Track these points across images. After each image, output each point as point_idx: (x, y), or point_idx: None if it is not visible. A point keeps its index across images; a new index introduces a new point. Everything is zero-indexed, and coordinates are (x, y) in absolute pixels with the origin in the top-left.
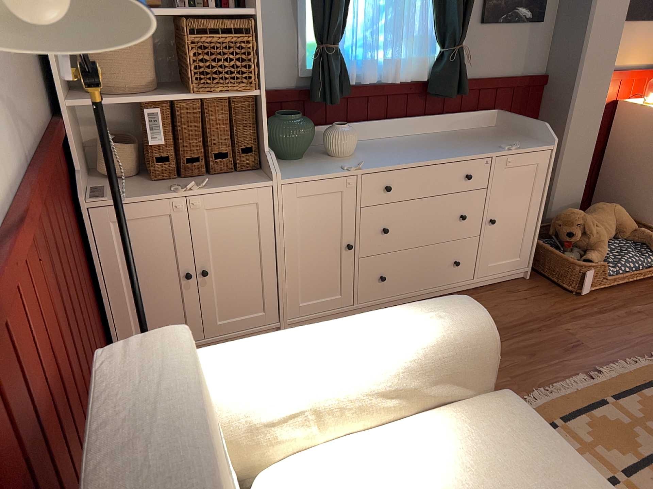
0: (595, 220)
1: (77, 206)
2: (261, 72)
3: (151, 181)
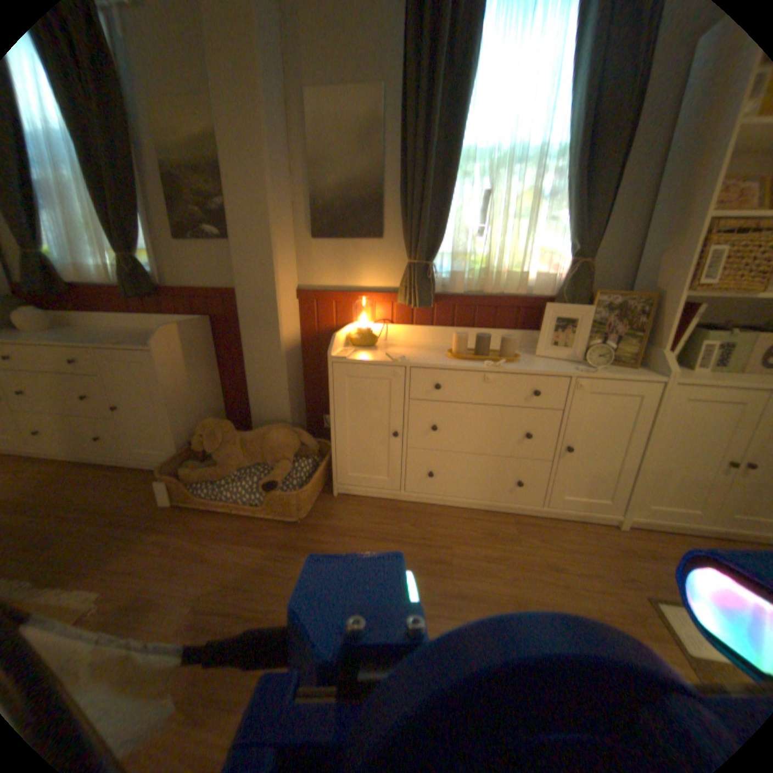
0: (242, 437)
1: None
2: None
3: None
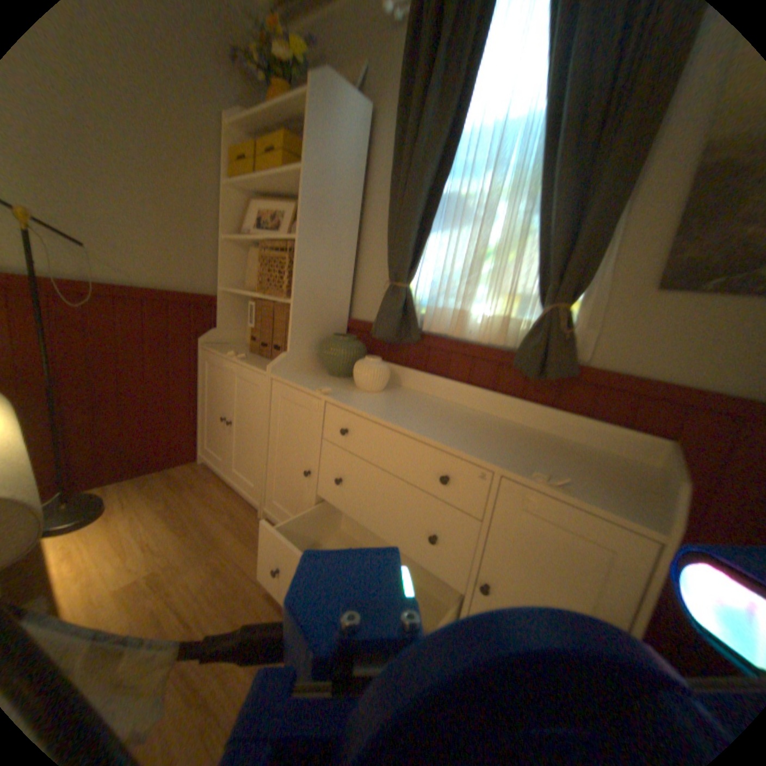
0: None
1: (199, 343)
2: (296, 284)
3: (250, 351)
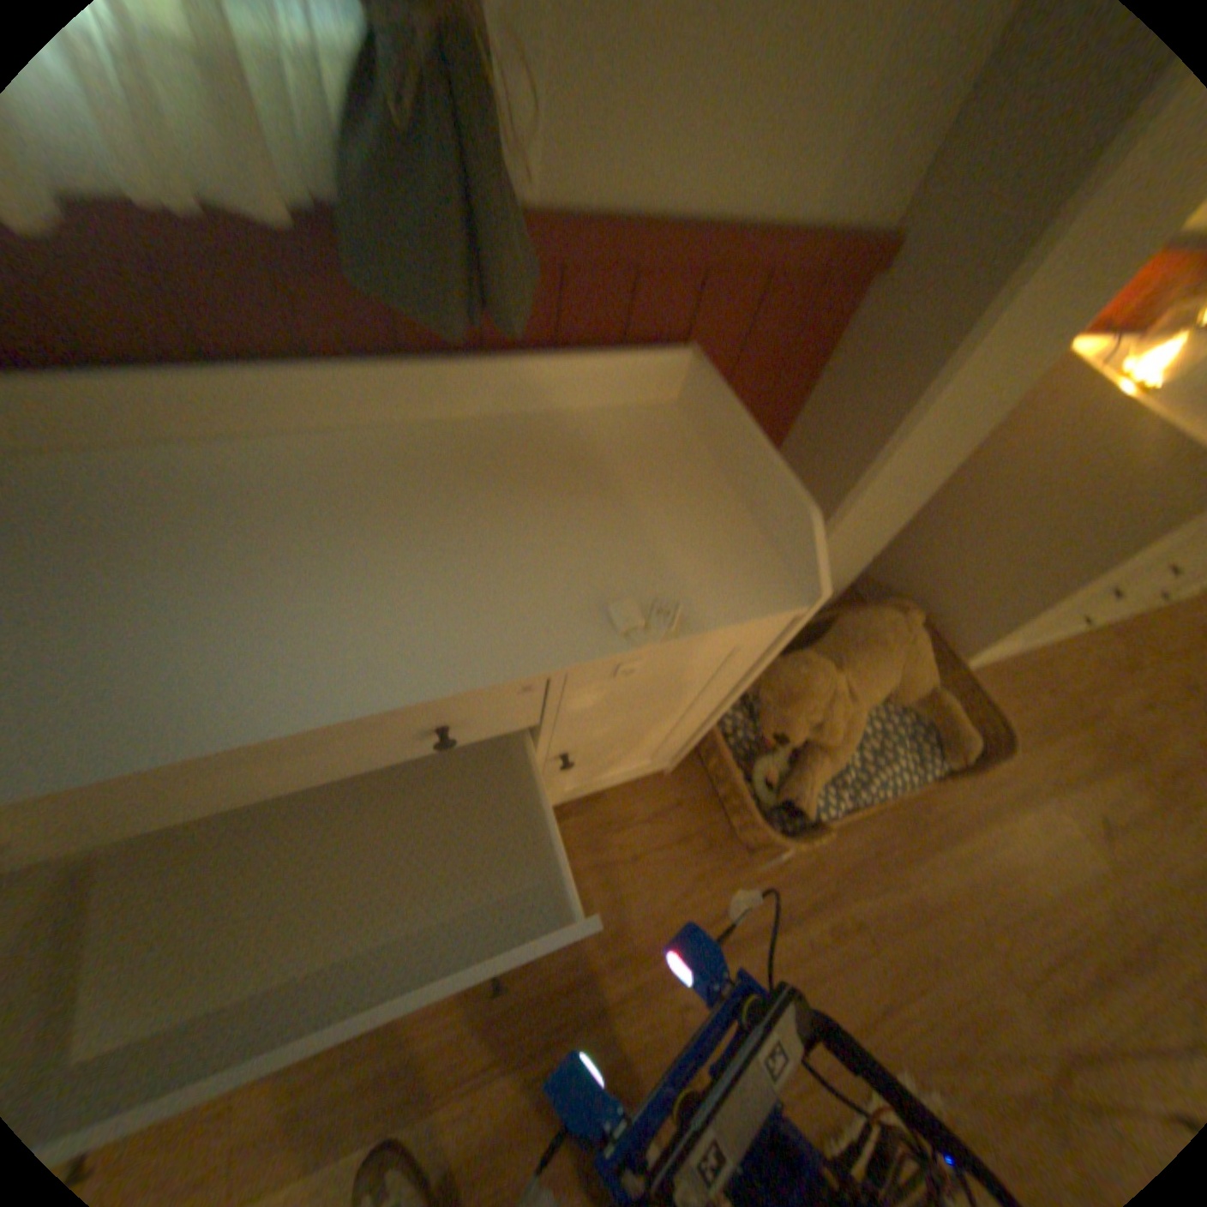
0: (851, 677)
1: None
2: None
3: None
